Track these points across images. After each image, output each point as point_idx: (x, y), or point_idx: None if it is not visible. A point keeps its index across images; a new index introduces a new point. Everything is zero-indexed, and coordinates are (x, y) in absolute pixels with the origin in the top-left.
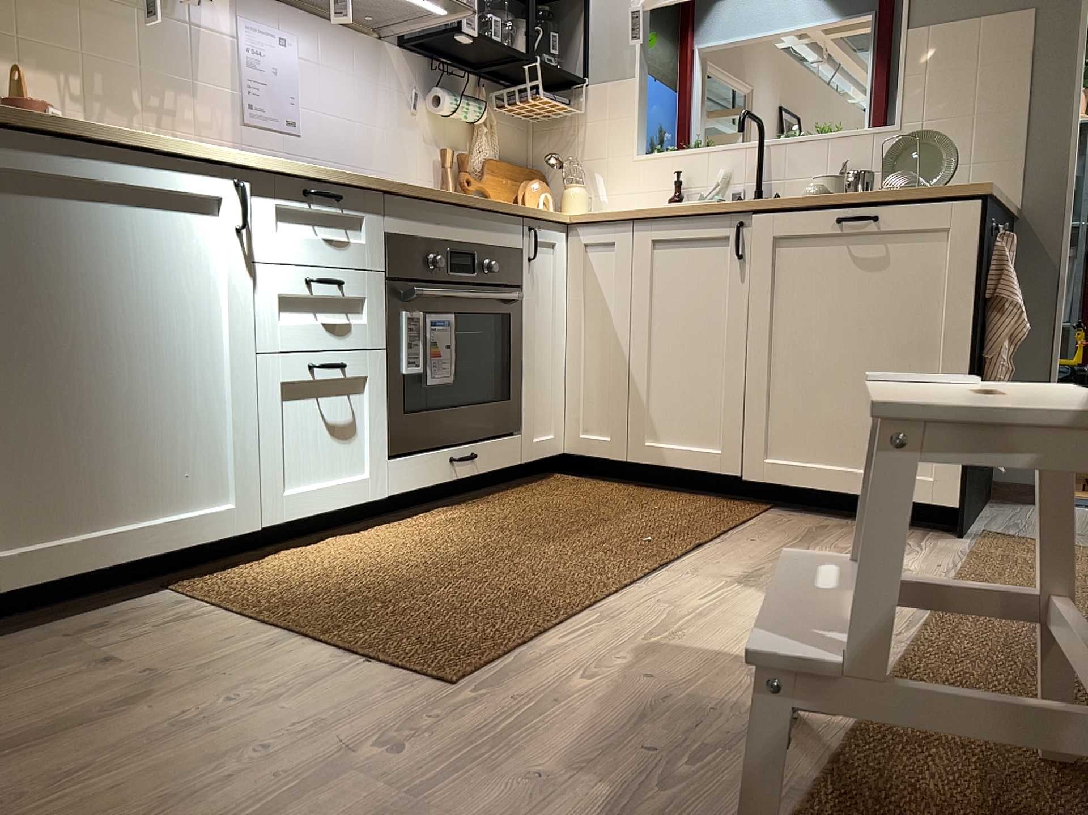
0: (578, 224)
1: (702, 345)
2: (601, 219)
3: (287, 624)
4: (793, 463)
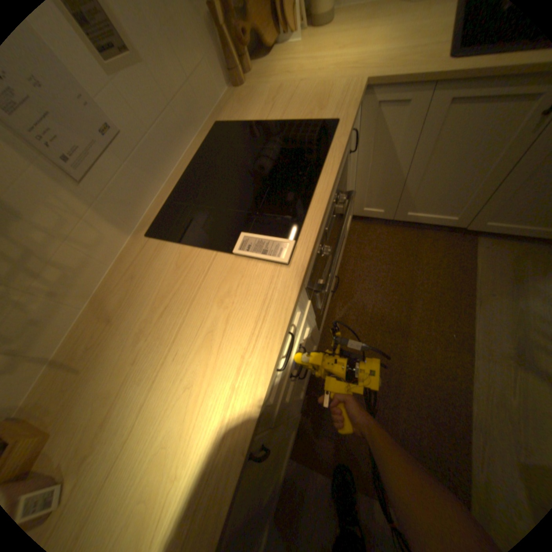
0: (373, 85)
1: (468, 171)
2: (400, 80)
3: (366, 496)
4: (505, 225)
